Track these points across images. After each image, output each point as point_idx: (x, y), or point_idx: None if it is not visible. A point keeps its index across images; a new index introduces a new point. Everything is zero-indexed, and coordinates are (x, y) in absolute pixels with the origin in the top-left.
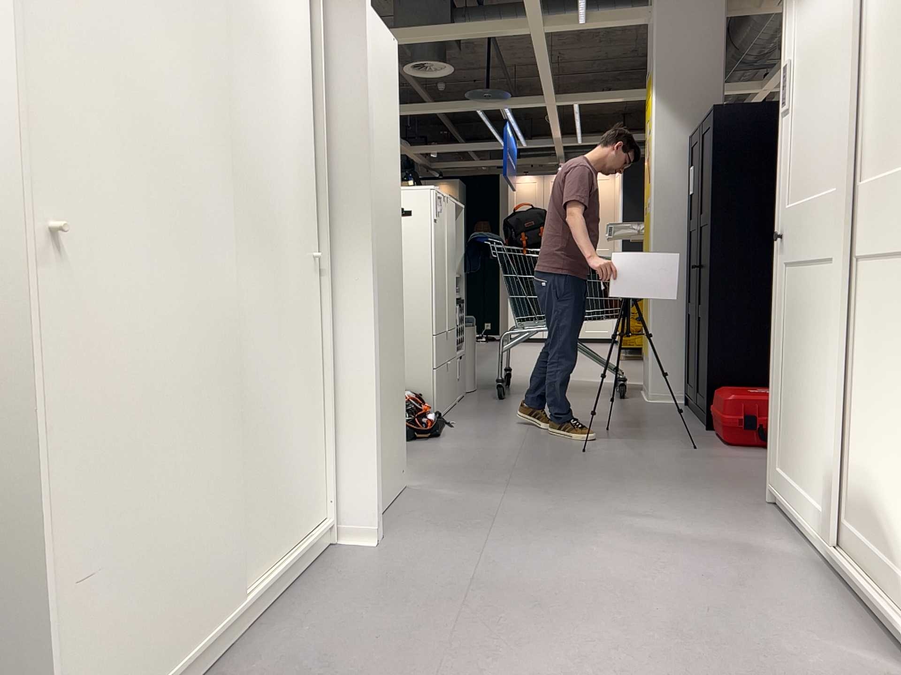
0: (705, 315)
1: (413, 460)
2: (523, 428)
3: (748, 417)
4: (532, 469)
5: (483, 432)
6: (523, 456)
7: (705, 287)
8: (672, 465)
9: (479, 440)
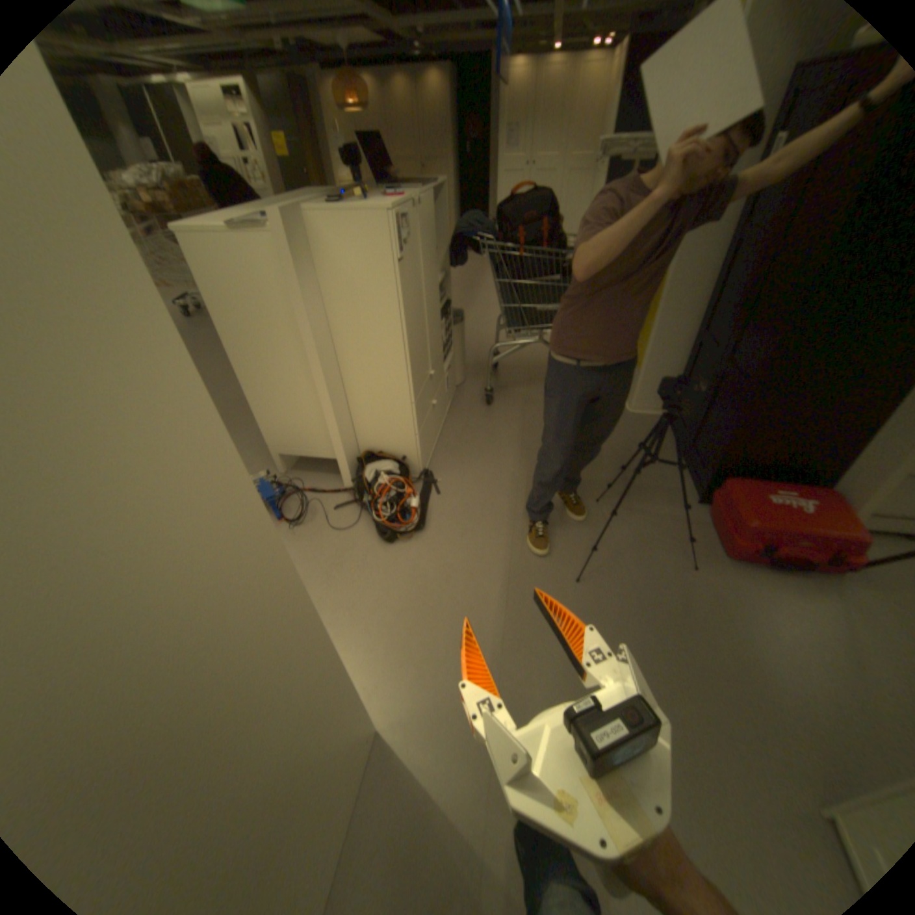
0: (748, 400)
1: (391, 616)
2: (511, 499)
3: (771, 547)
4: (523, 658)
5: (470, 510)
6: (513, 600)
7: (764, 369)
8: (682, 642)
9: (465, 543)
